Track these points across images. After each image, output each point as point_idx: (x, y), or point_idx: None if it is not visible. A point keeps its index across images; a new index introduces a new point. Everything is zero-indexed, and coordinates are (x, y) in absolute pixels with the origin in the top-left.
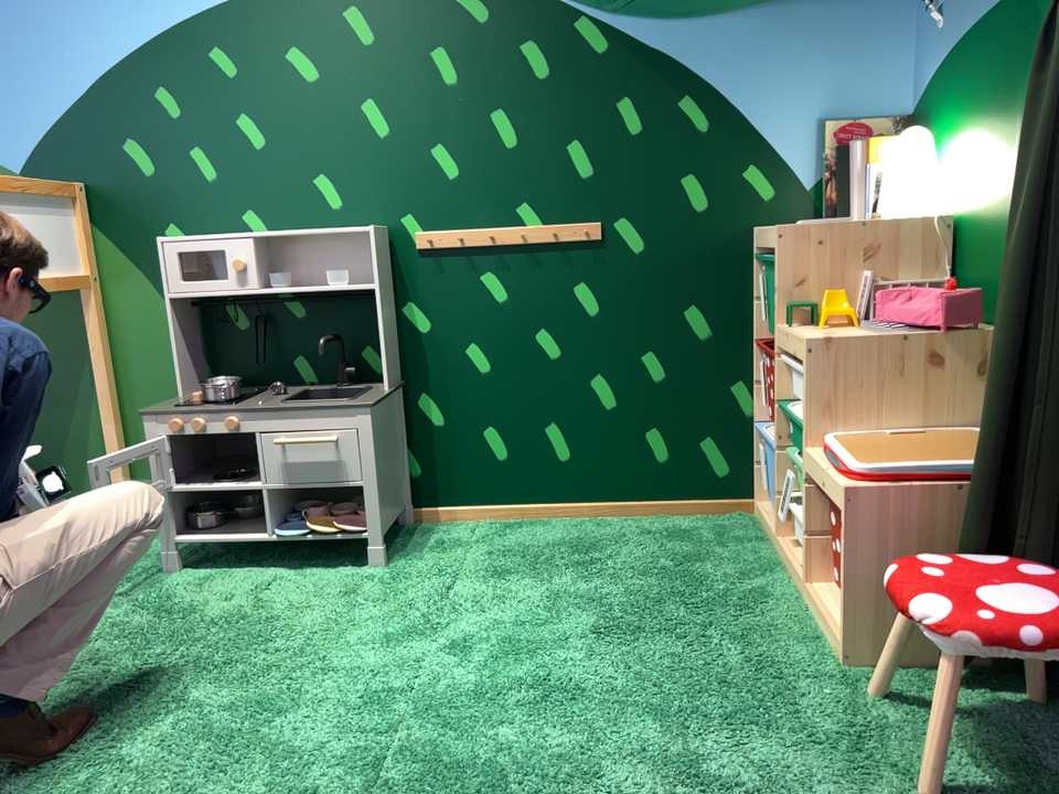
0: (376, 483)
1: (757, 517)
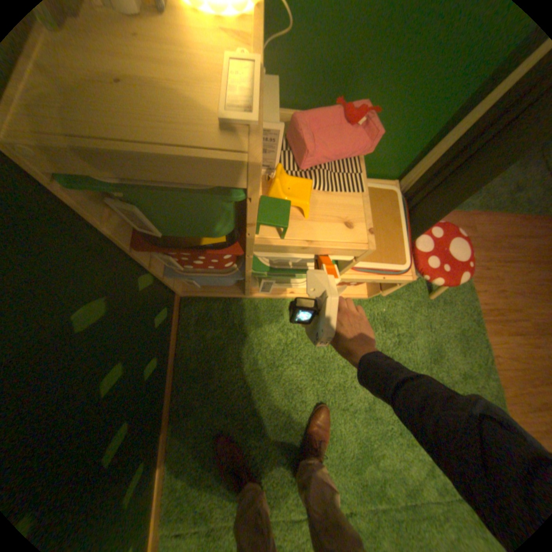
0: None
1: (192, 296)
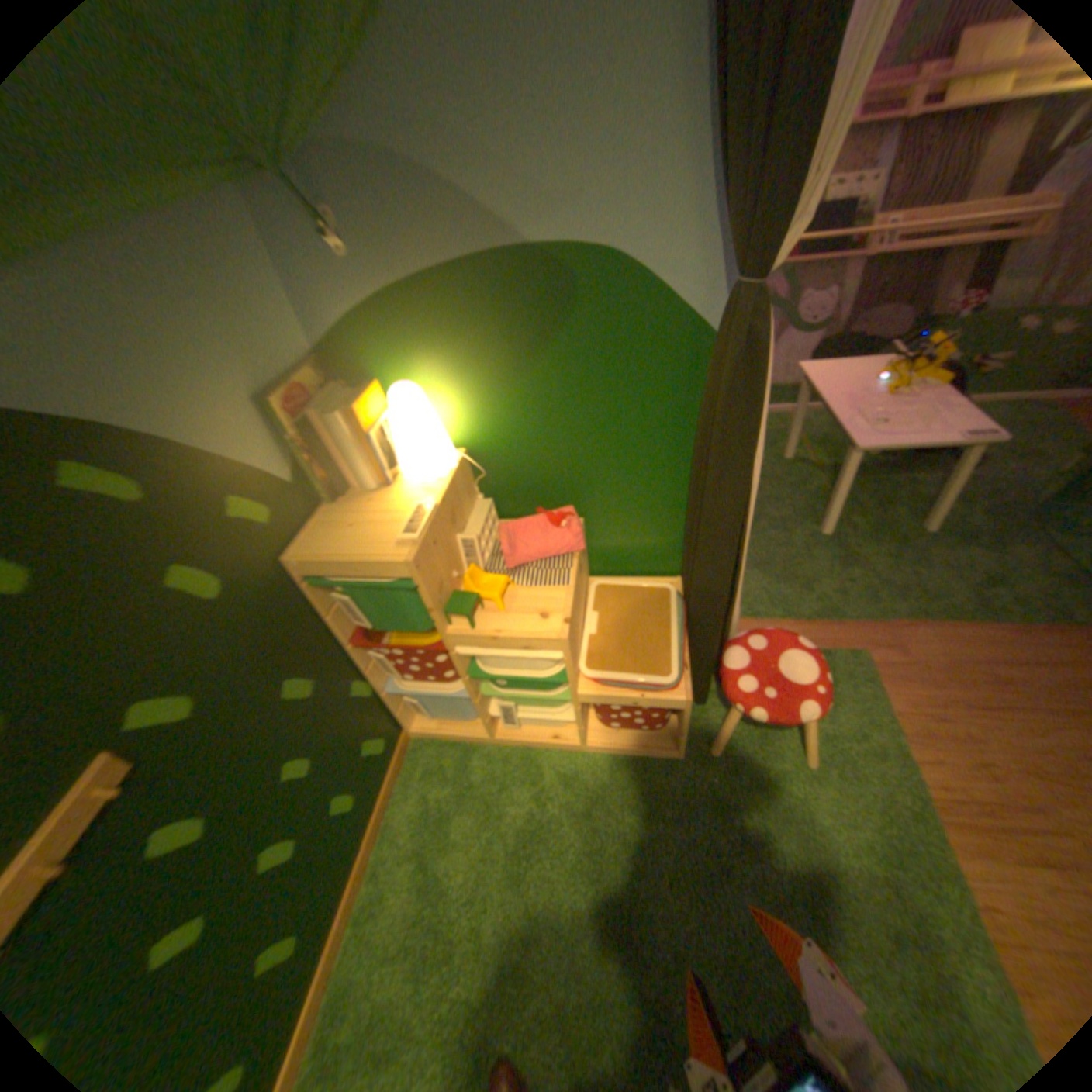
0: None
1: (425, 737)
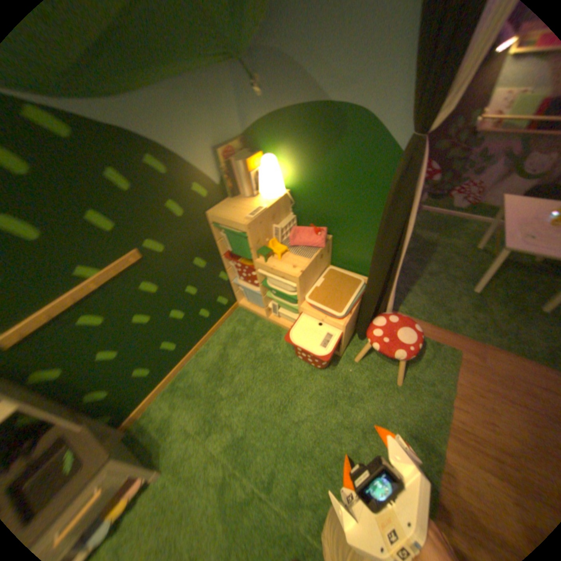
0: (136, 464)
1: (244, 307)
